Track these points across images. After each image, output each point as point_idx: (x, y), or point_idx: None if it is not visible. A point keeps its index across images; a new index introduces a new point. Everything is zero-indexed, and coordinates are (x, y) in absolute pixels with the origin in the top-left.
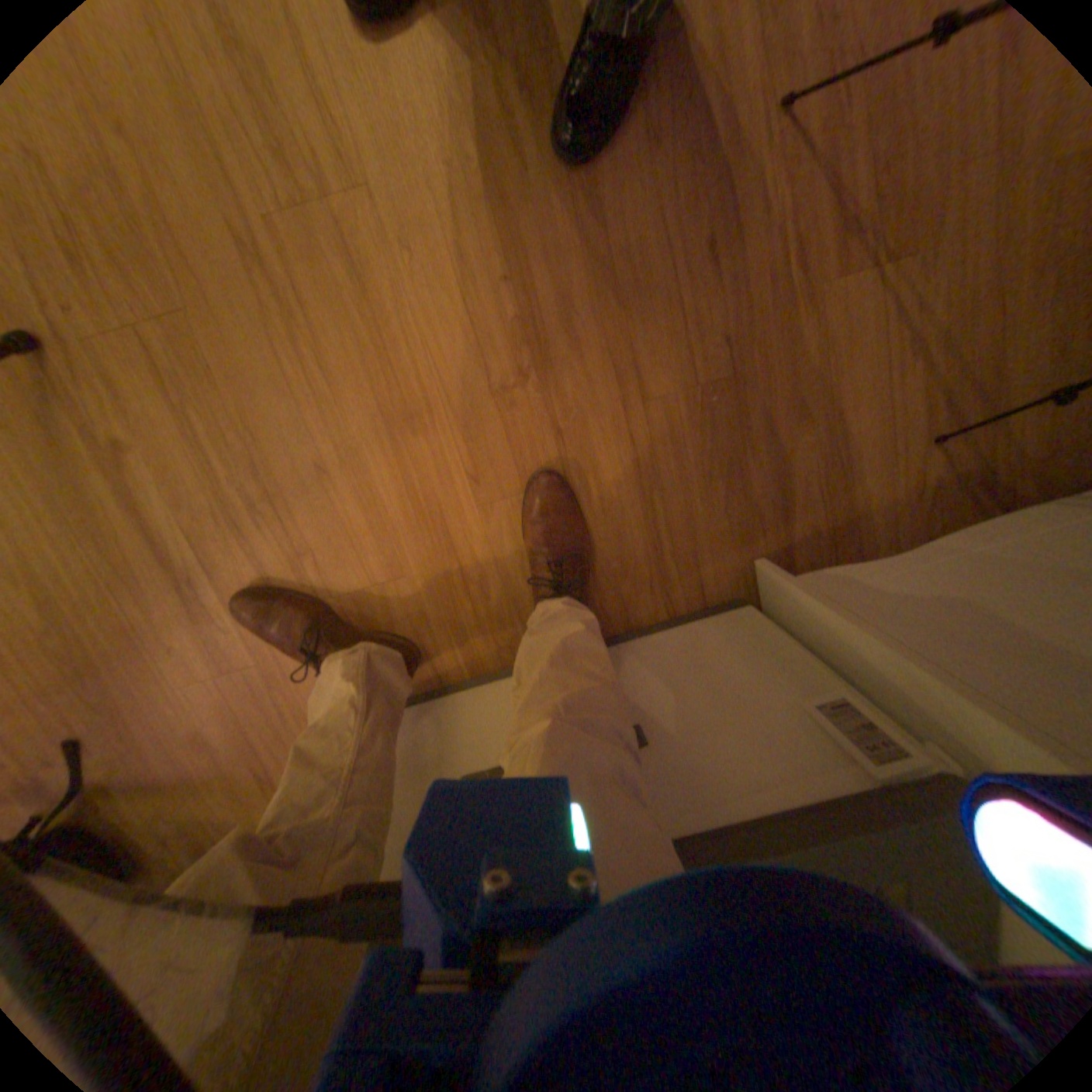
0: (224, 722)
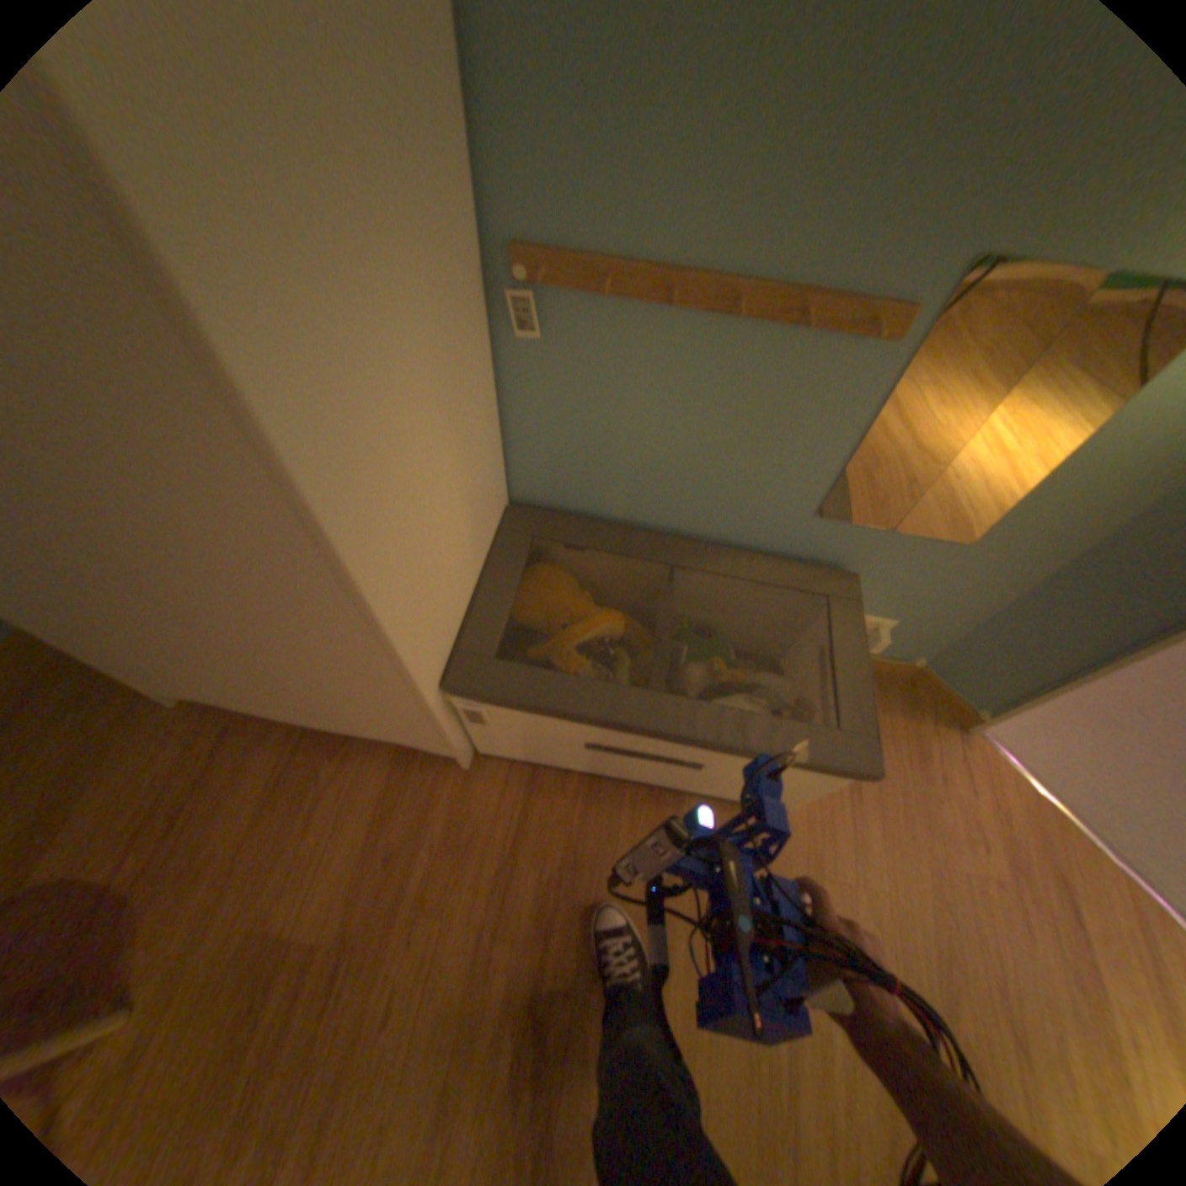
0: (865, 843)
